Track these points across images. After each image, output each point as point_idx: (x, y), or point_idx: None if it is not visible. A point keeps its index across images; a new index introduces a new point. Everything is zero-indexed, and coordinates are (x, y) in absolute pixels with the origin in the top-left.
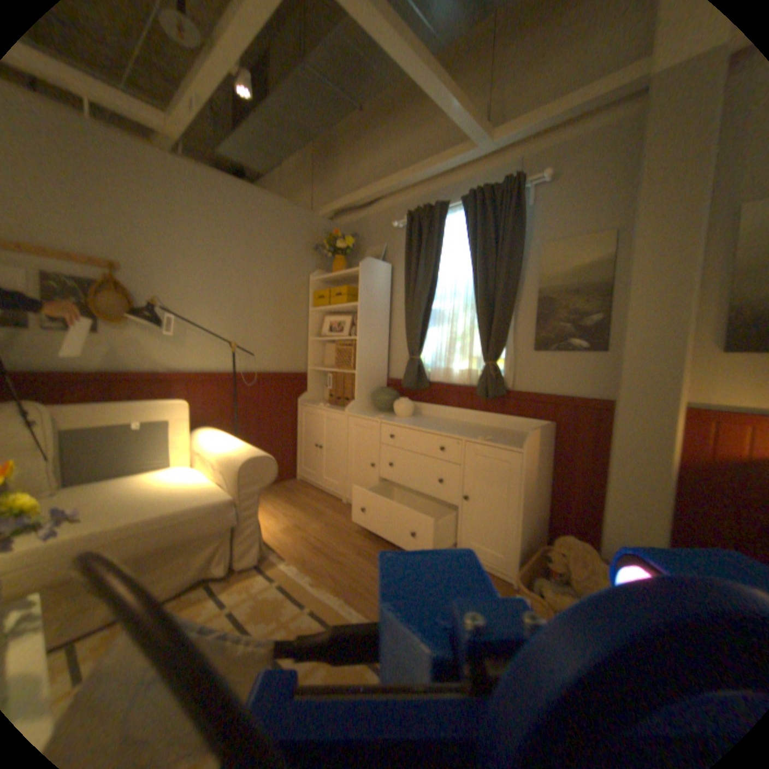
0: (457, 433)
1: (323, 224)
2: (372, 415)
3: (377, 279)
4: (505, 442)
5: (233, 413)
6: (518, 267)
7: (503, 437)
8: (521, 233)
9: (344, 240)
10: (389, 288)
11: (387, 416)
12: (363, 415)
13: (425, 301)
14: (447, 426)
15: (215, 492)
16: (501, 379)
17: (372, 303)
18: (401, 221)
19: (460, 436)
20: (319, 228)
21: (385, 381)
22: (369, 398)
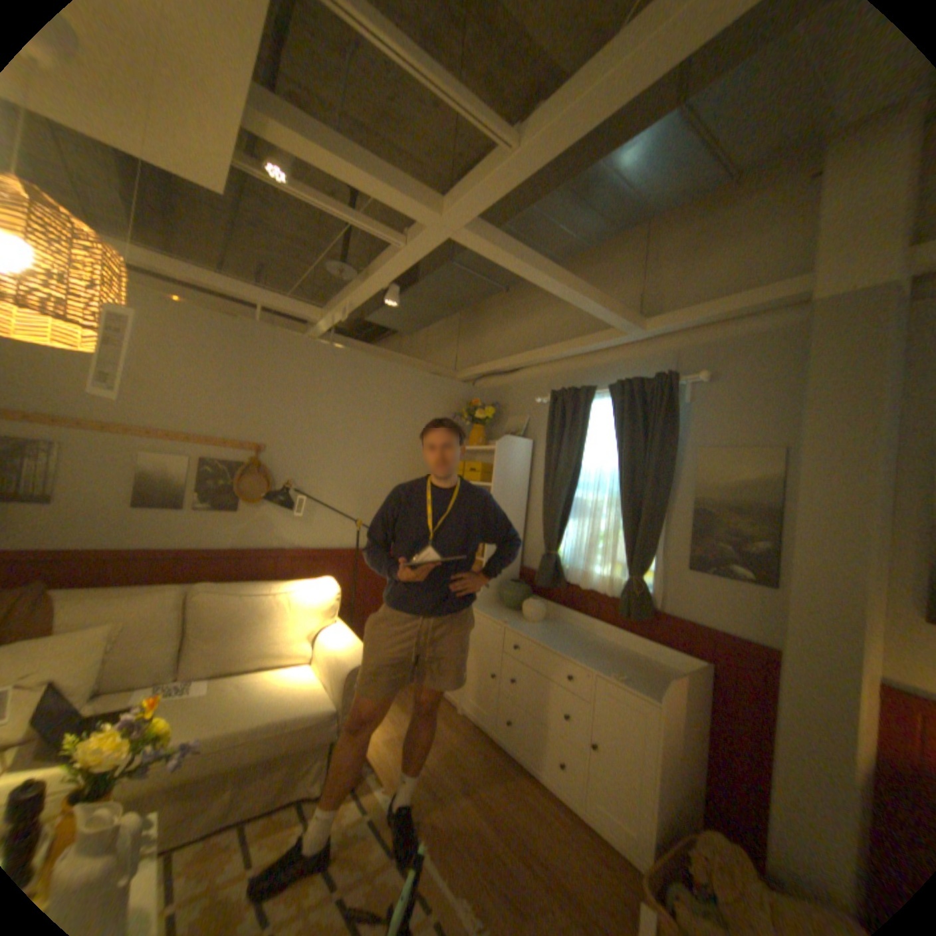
0: (589, 660)
1: (463, 390)
2: (498, 614)
3: (515, 458)
4: (644, 685)
5: (351, 592)
6: (669, 472)
7: (644, 676)
8: (673, 435)
9: (483, 411)
10: (527, 466)
11: (514, 618)
12: (487, 613)
13: (565, 491)
14: (582, 644)
15: (320, 698)
16: (648, 598)
17: (507, 483)
18: (544, 398)
19: (591, 666)
20: (459, 394)
21: (518, 570)
22: (496, 590)
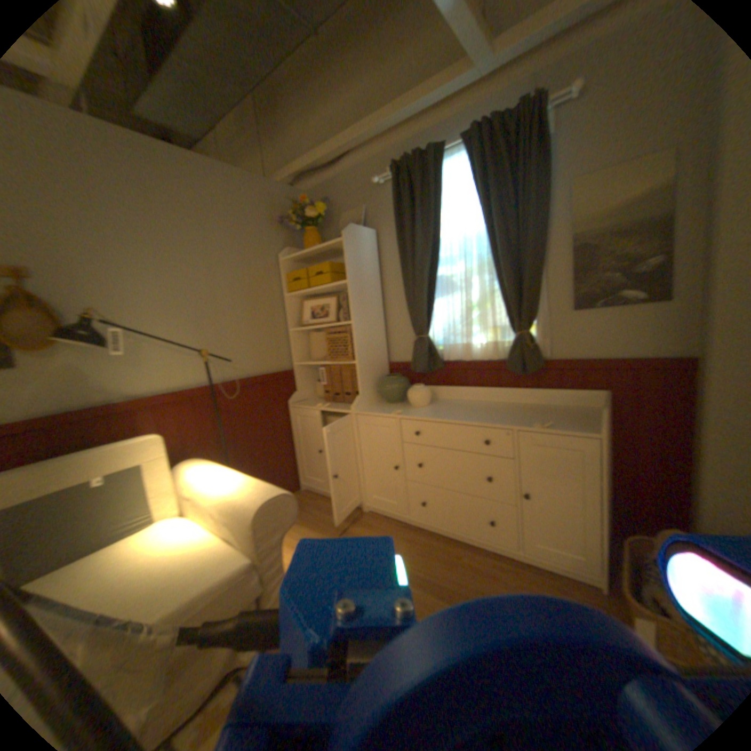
0: (501, 419)
1: (284, 190)
2: (385, 408)
3: (364, 248)
4: (567, 424)
5: (218, 431)
6: (546, 211)
7: (558, 417)
8: (547, 168)
9: (315, 206)
10: (377, 258)
11: (402, 407)
12: (375, 410)
13: (429, 267)
14: (480, 410)
15: (226, 552)
16: (538, 348)
17: (362, 277)
18: (384, 173)
19: (508, 423)
20: (281, 195)
21: (388, 365)
22: (374, 388)
